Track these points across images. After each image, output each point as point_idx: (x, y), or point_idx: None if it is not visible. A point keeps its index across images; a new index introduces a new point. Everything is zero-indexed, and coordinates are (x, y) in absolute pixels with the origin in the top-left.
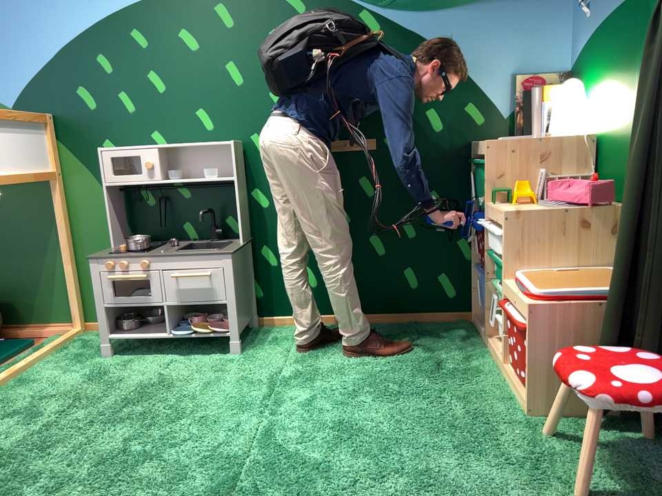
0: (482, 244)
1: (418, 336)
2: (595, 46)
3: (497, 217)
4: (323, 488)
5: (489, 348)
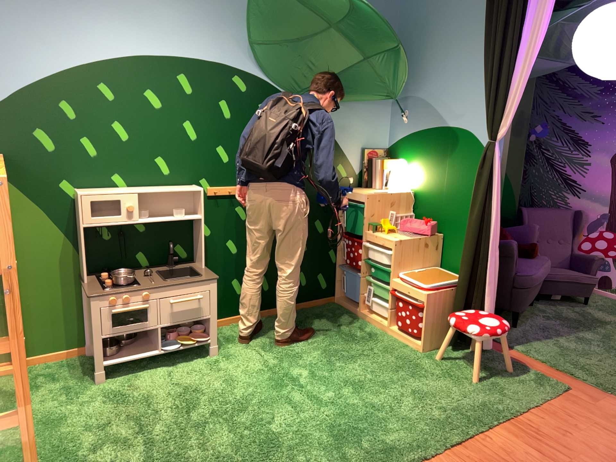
0: (355, 254)
1: (316, 316)
2: (410, 144)
3: (382, 242)
4: (376, 408)
5: (363, 317)
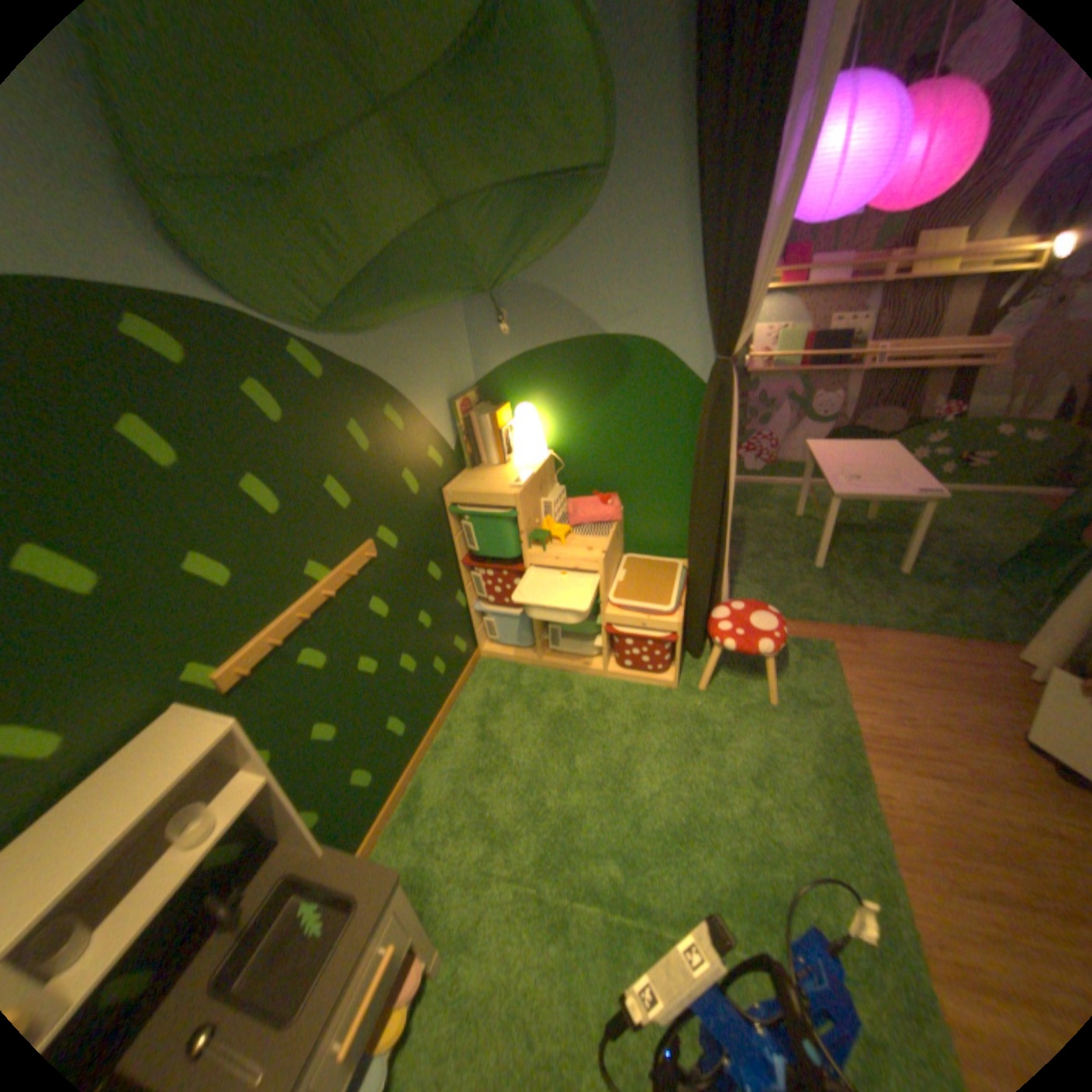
0: (513, 589)
1: (492, 711)
2: (530, 369)
3: (575, 565)
4: (776, 873)
5: (553, 667)
